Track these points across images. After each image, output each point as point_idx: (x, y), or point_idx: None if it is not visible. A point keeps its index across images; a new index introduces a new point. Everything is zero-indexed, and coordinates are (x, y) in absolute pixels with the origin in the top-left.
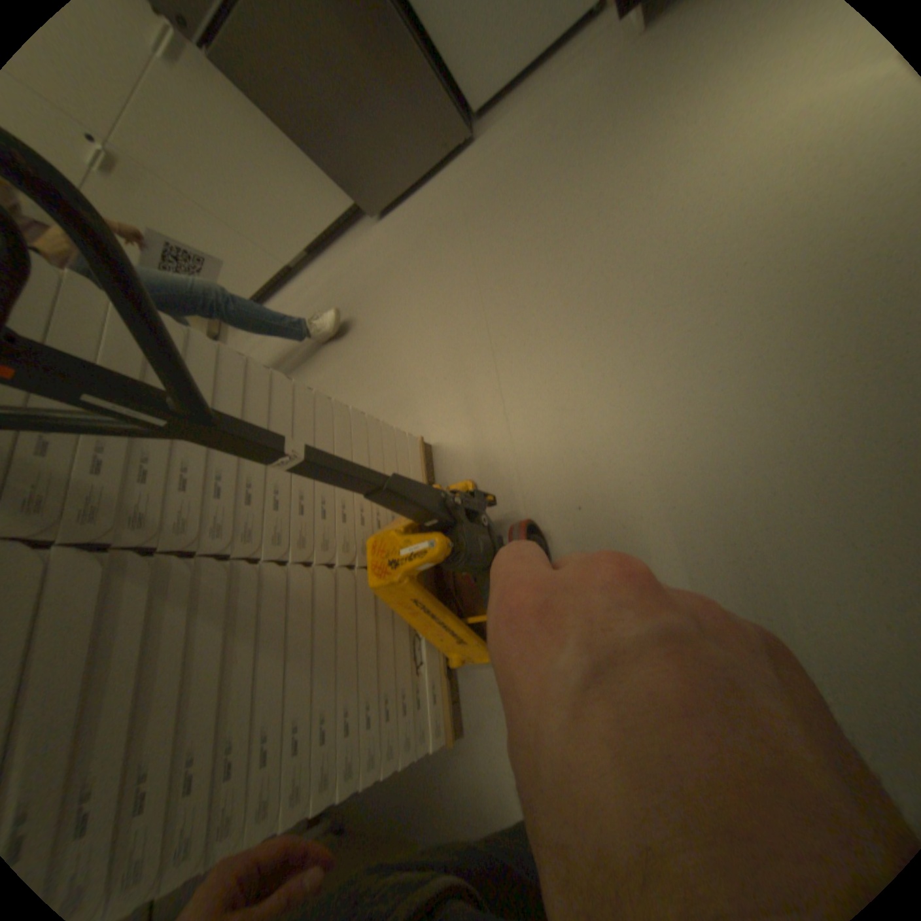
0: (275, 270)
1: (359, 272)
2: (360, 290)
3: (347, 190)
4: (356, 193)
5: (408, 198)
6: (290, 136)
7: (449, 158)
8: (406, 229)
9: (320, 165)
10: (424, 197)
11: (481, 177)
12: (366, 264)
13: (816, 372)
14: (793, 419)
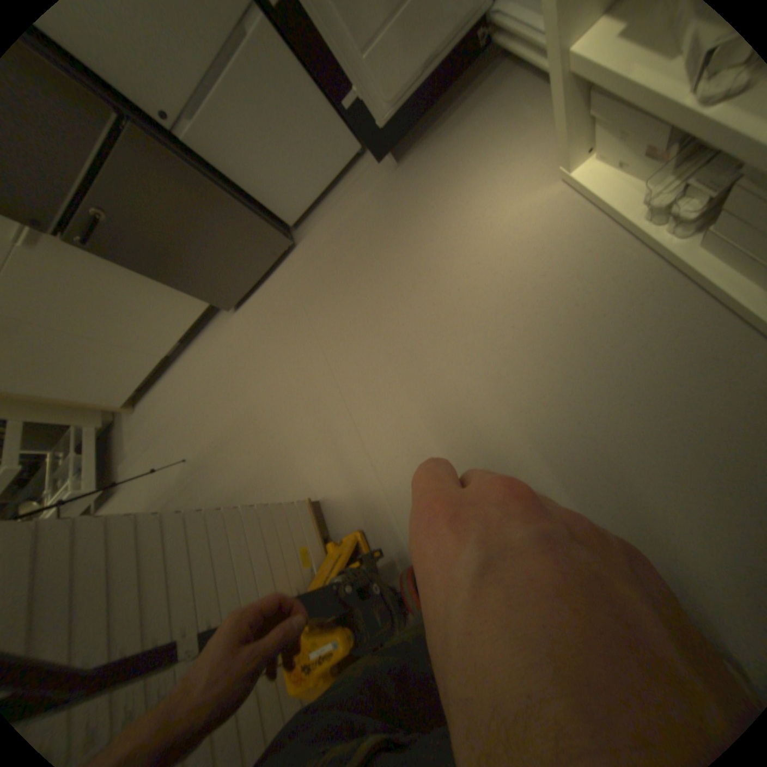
0: (155, 364)
1: (228, 355)
2: (231, 370)
3: (203, 296)
4: (211, 298)
5: (255, 293)
6: (147, 272)
7: (280, 260)
8: (259, 318)
9: (177, 285)
10: (267, 291)
11: (308, 273)
12: (231, 348)
13: (585, 405)
14: (583, 444)
